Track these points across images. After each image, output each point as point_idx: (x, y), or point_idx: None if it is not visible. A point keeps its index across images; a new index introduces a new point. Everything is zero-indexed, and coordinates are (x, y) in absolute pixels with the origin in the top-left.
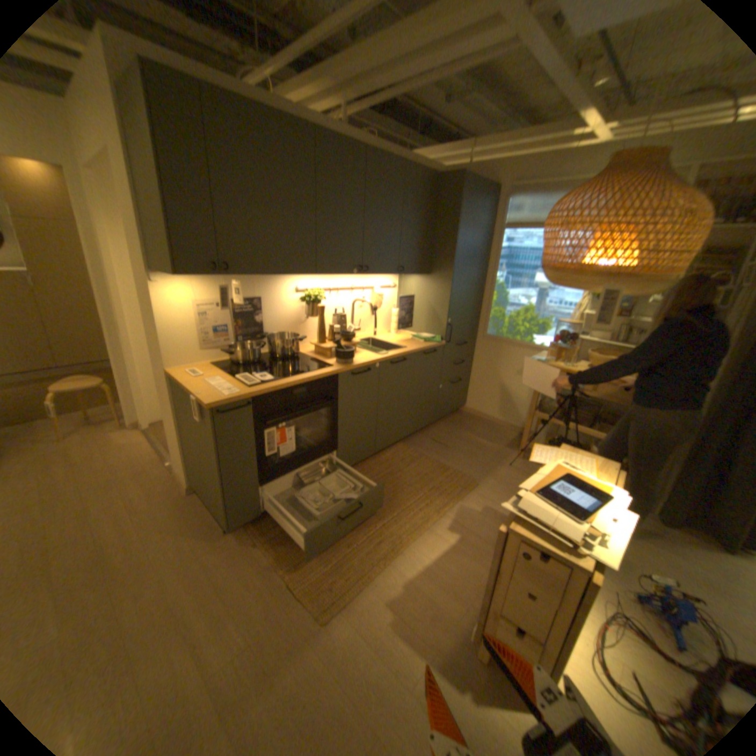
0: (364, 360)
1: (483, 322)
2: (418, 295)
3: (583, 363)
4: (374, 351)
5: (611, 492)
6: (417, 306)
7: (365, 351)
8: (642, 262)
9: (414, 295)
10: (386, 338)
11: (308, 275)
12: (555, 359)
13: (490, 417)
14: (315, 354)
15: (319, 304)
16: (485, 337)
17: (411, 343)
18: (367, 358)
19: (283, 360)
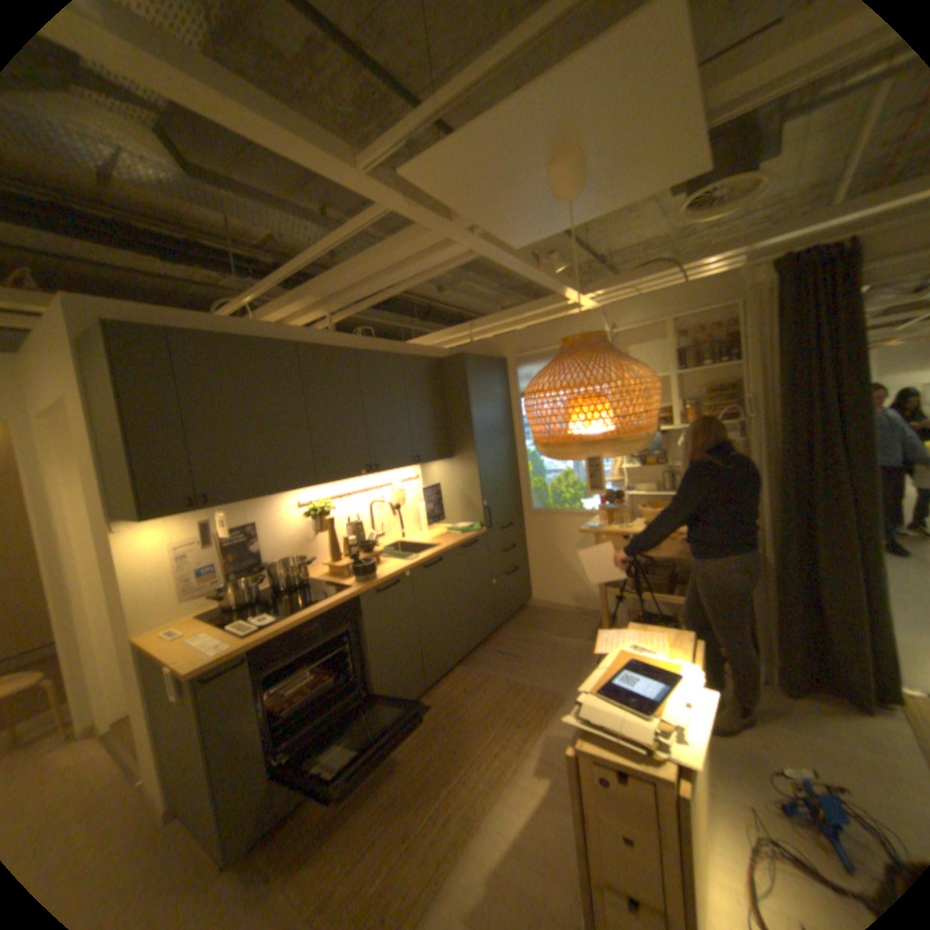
0: (391, 571)
1: (526, 495)
2: (445, 481)
3: (639, 520)
4: (403, 556)
5: (680, 671)
6: (447, 493)
7: (392, 559)
8: (609, 428)
9: (441, 481)
10: (417, 537)
11: (308, 486)
12: (610, 522)
13: (564, 606)
14: (330, 575)
15: (328, 514)
16: (533, 512)
17: (447, 537)
18: (393, 567)
19: (288, 593)
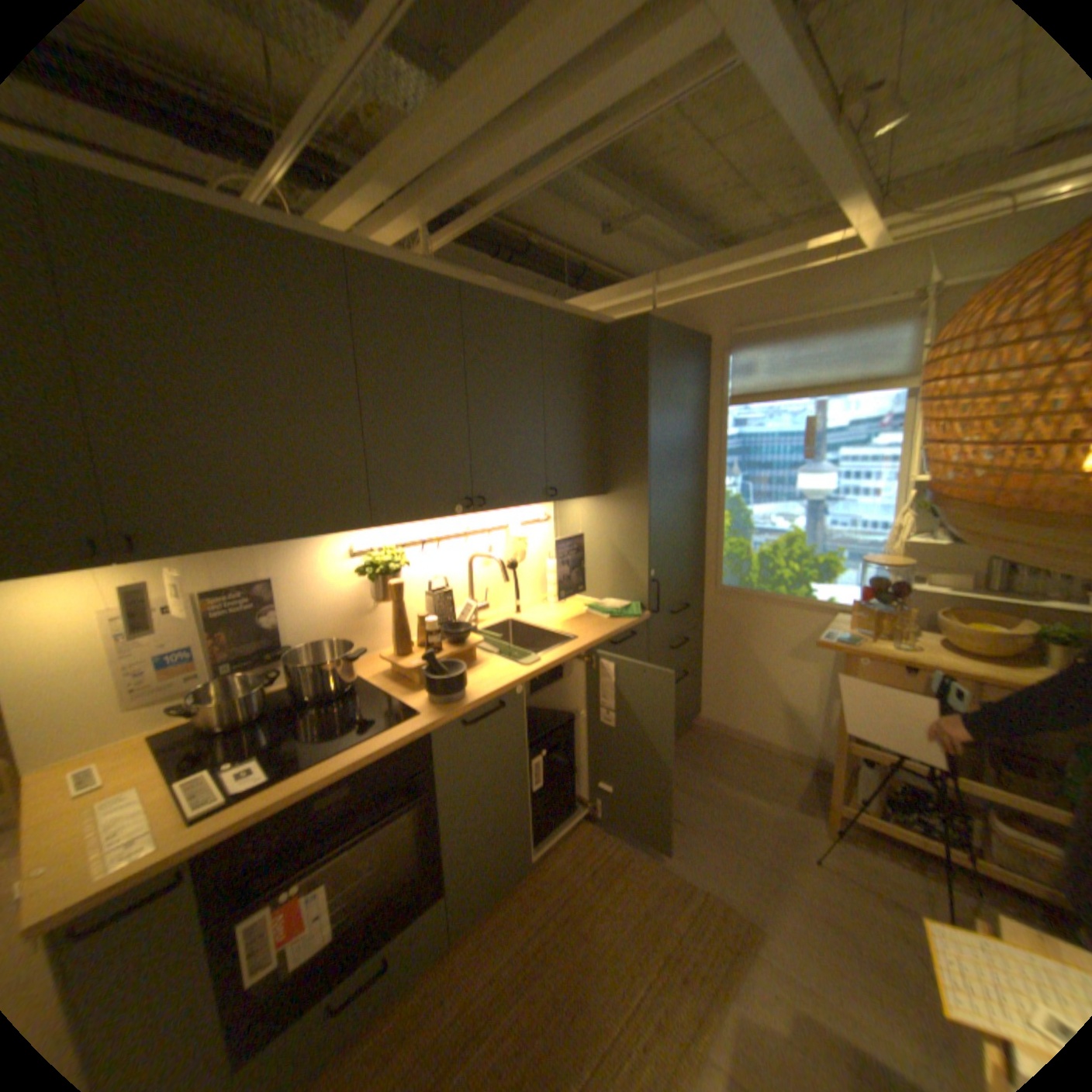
0: (492, 684)
1: (714, 563)
2: (591, 530)
3: (928, 636)
4: (514, 651)
5: None
6: (592, 549)
7: (496, 656)
8: None
9: (585, 530)
10: (540, 614)
11: (357, 527)
12: (871, 632)
13: (752, 738)
14: (392, 675)
15: (398, 572)
16: (722, 590)
17: (588, 623)
18: (497, 674)
19: (313, 708)
